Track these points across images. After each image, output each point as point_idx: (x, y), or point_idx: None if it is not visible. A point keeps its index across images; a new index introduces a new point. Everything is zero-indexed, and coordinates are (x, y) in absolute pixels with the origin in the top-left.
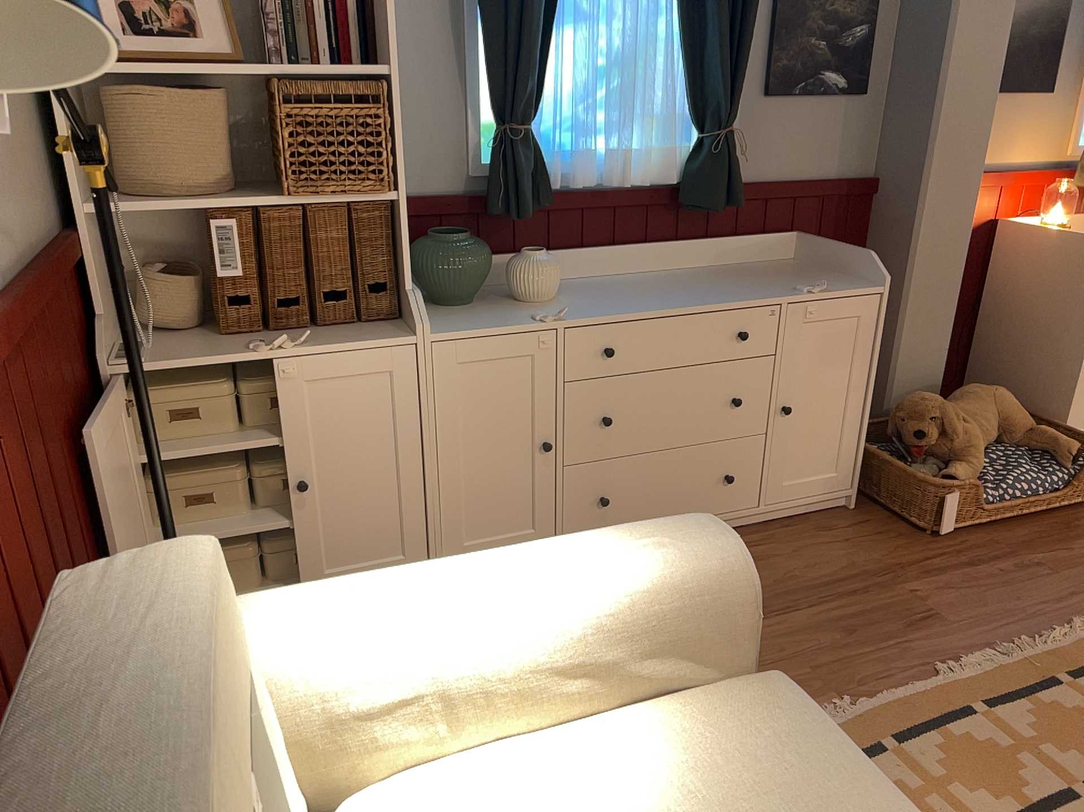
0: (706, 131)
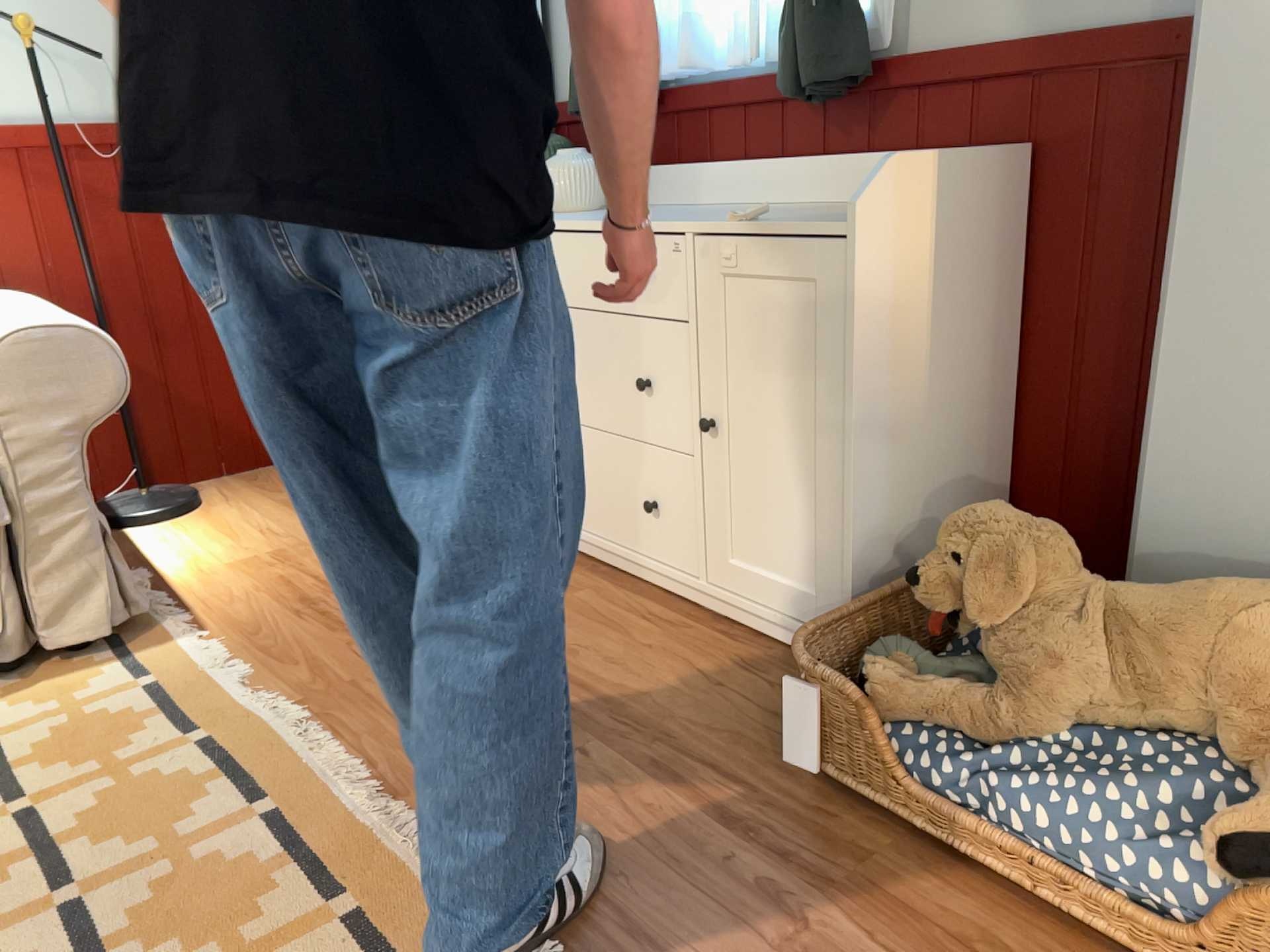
0: None
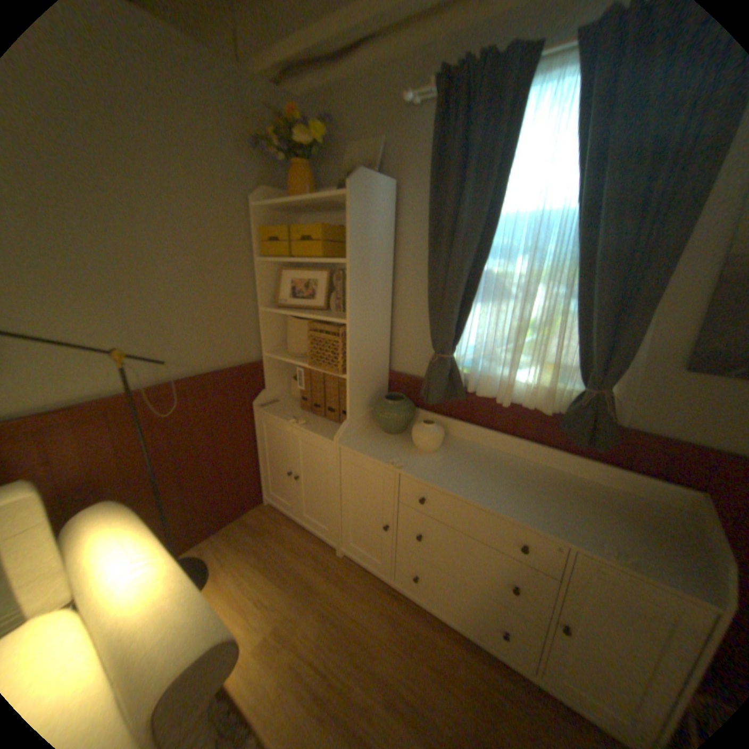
0: (589, 386)
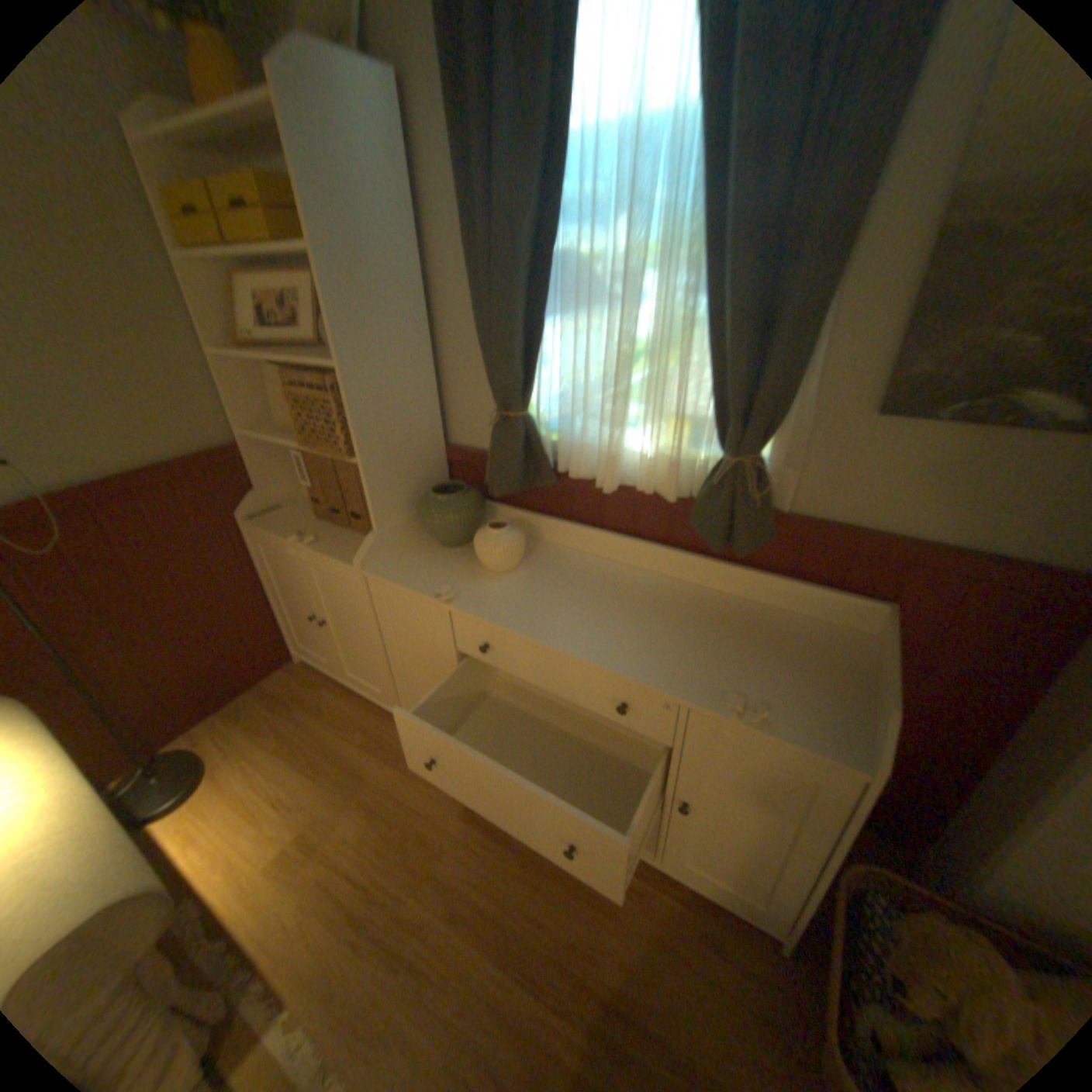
0: (727, 451)
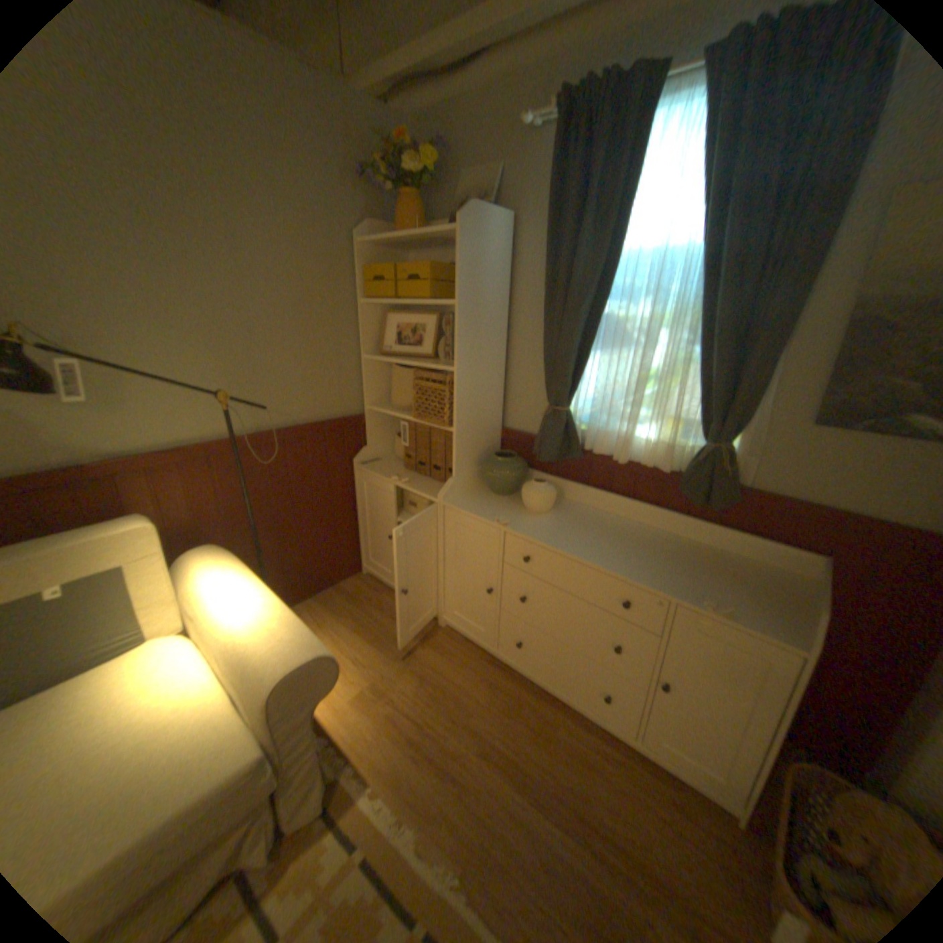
0: (708, 441)
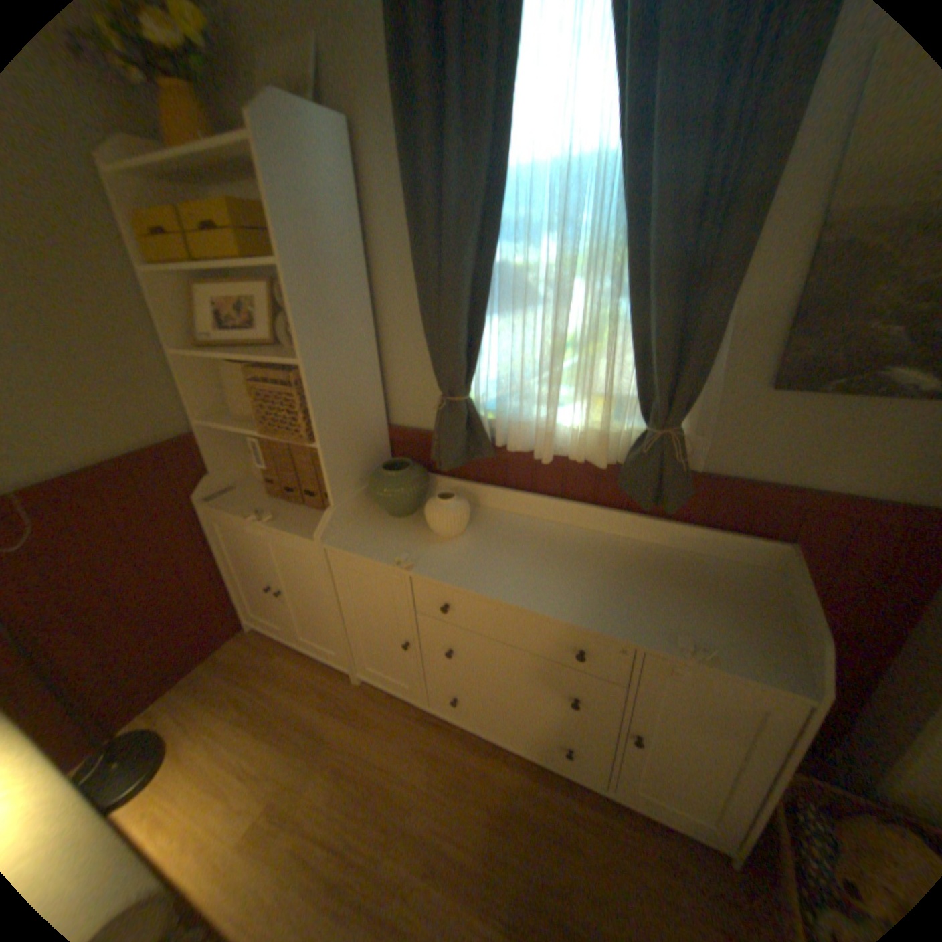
0: (651, 424)
